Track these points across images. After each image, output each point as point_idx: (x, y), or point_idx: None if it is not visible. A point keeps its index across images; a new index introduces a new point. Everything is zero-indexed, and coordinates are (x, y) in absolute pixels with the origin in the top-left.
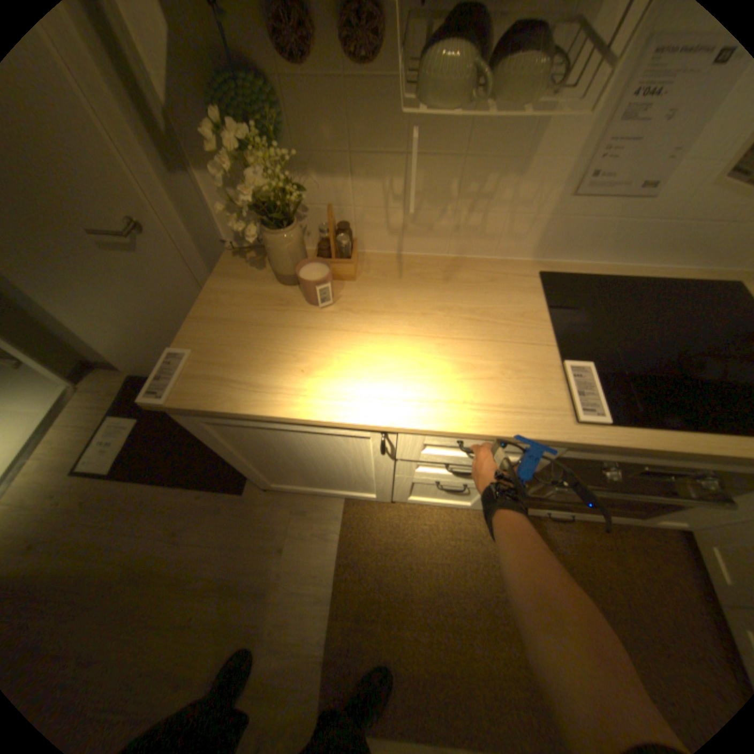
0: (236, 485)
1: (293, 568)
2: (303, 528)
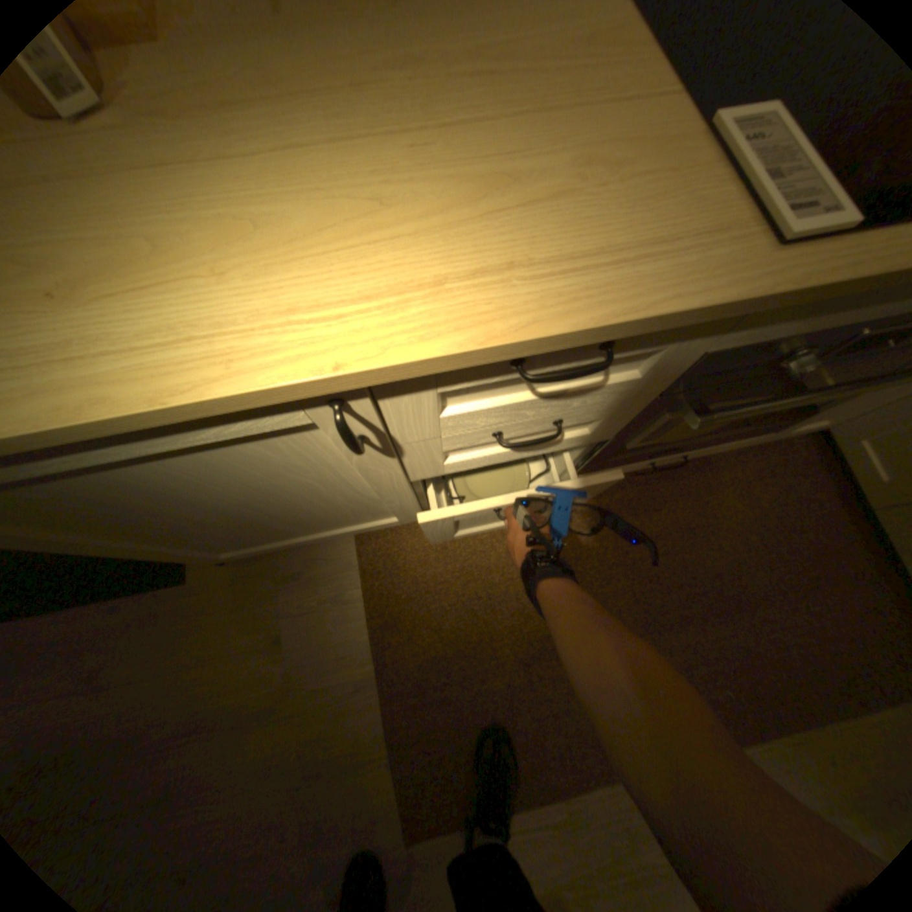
0: (170, 571)
1: (306, 658)
2: (303, 598)
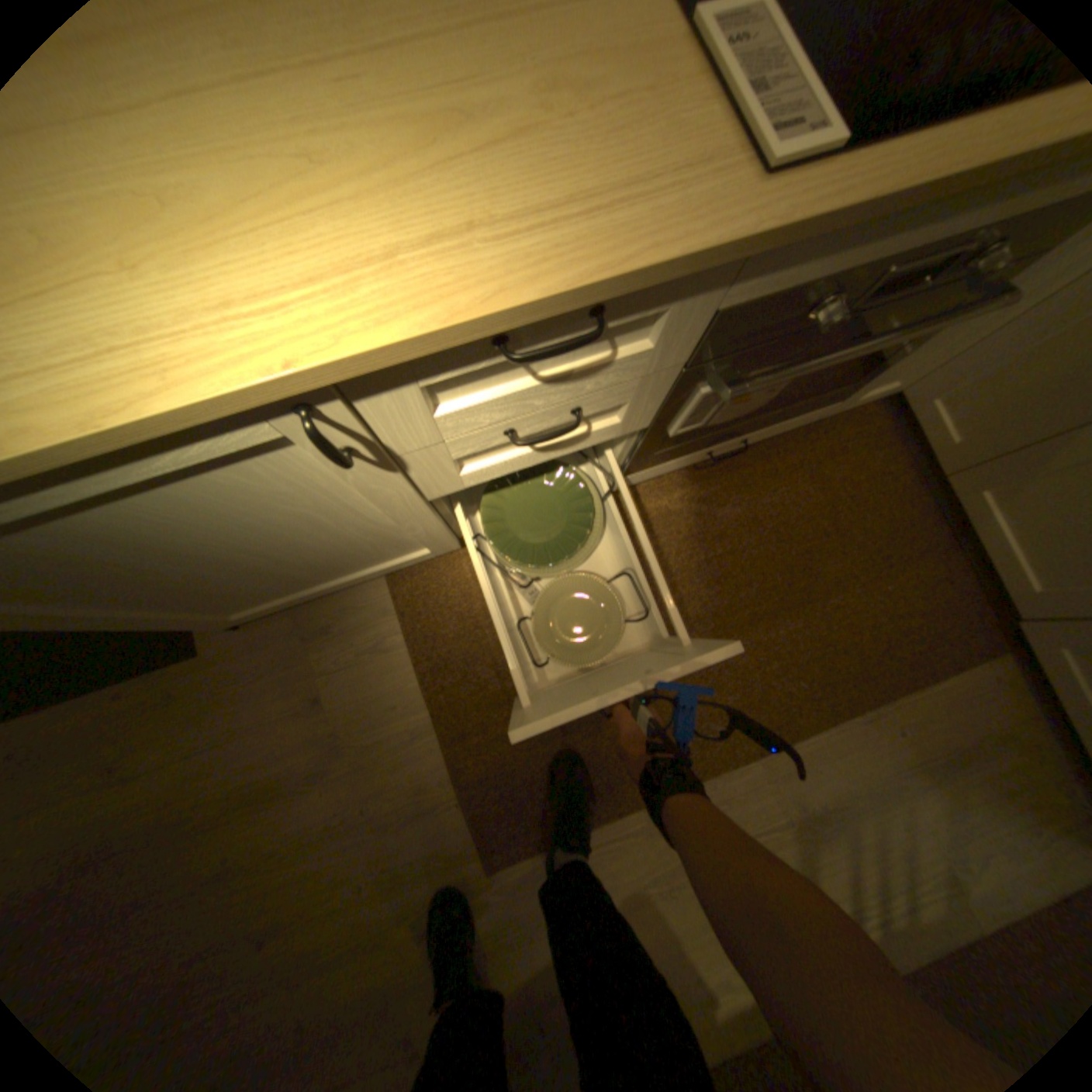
0: (176, 645)
1: (352, 715)
2: (338, 652)
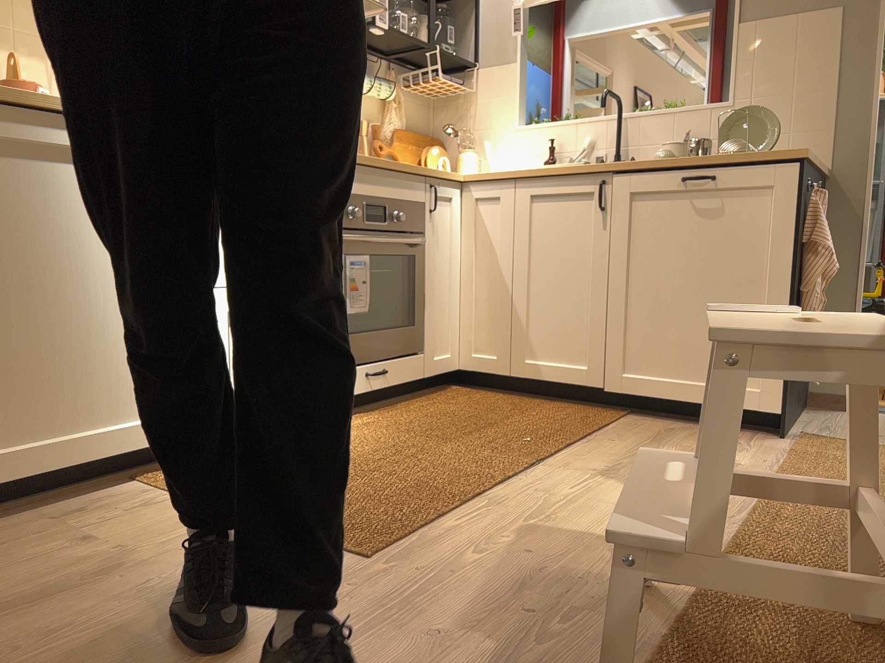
0: None
1: (135, 535)
2: (99, 516)
